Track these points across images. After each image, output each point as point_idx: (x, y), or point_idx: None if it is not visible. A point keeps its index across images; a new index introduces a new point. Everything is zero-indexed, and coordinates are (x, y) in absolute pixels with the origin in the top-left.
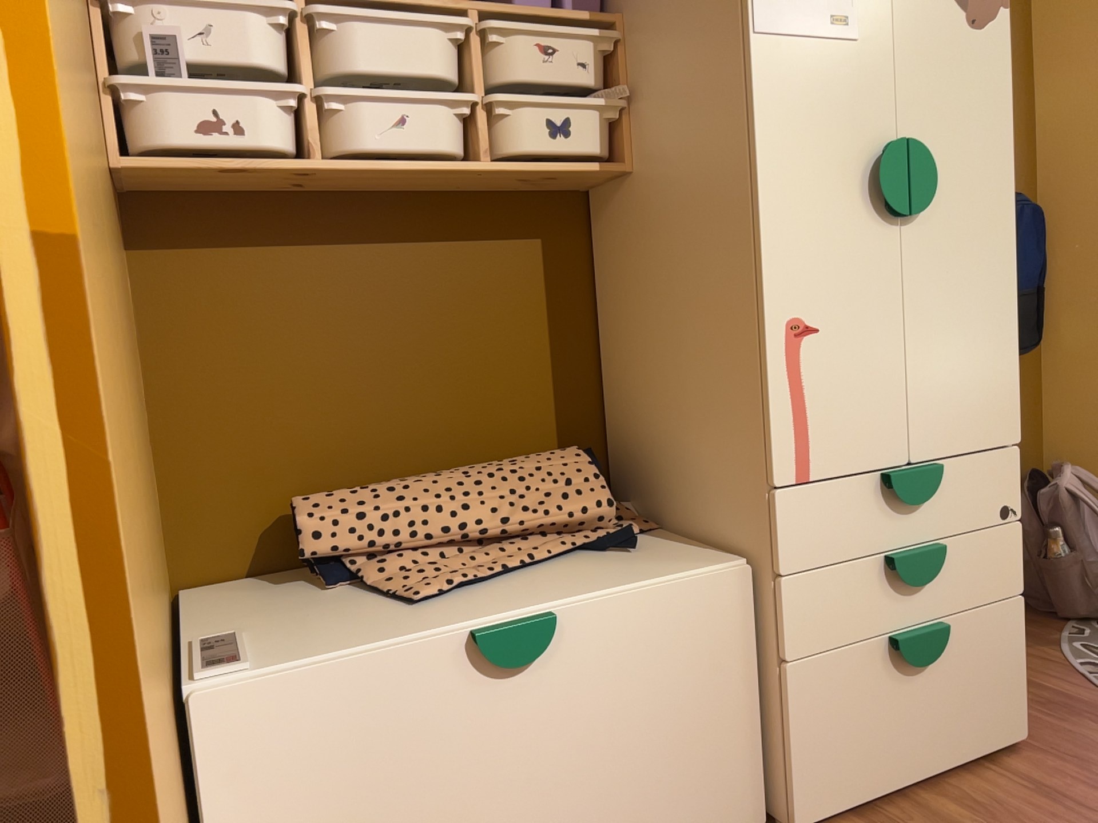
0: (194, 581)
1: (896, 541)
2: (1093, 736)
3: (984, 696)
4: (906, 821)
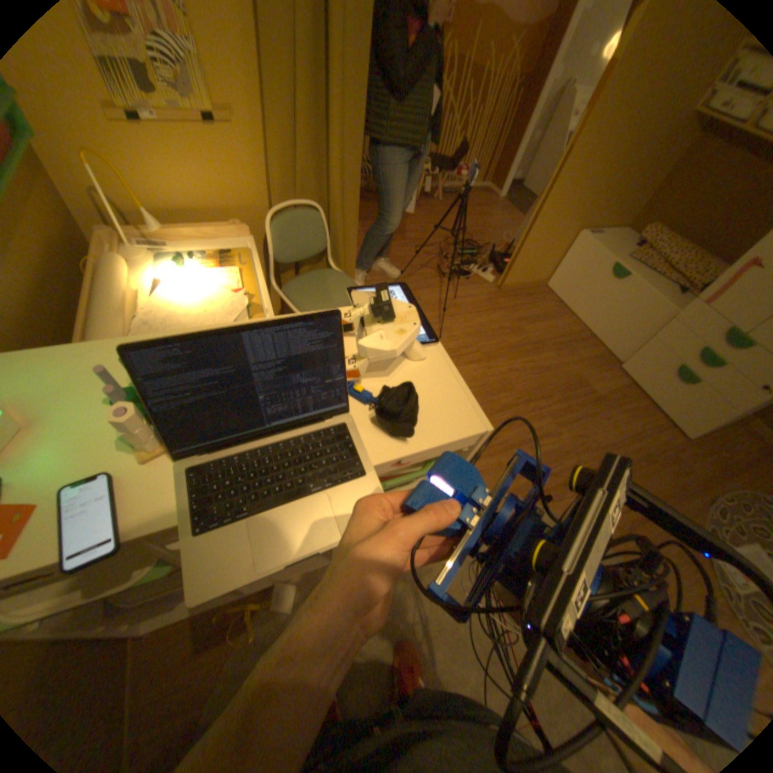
0: (633, 227)
1: (715, 345)
2: (703, 461)
3: (692, 411)
4: (635, 390)
